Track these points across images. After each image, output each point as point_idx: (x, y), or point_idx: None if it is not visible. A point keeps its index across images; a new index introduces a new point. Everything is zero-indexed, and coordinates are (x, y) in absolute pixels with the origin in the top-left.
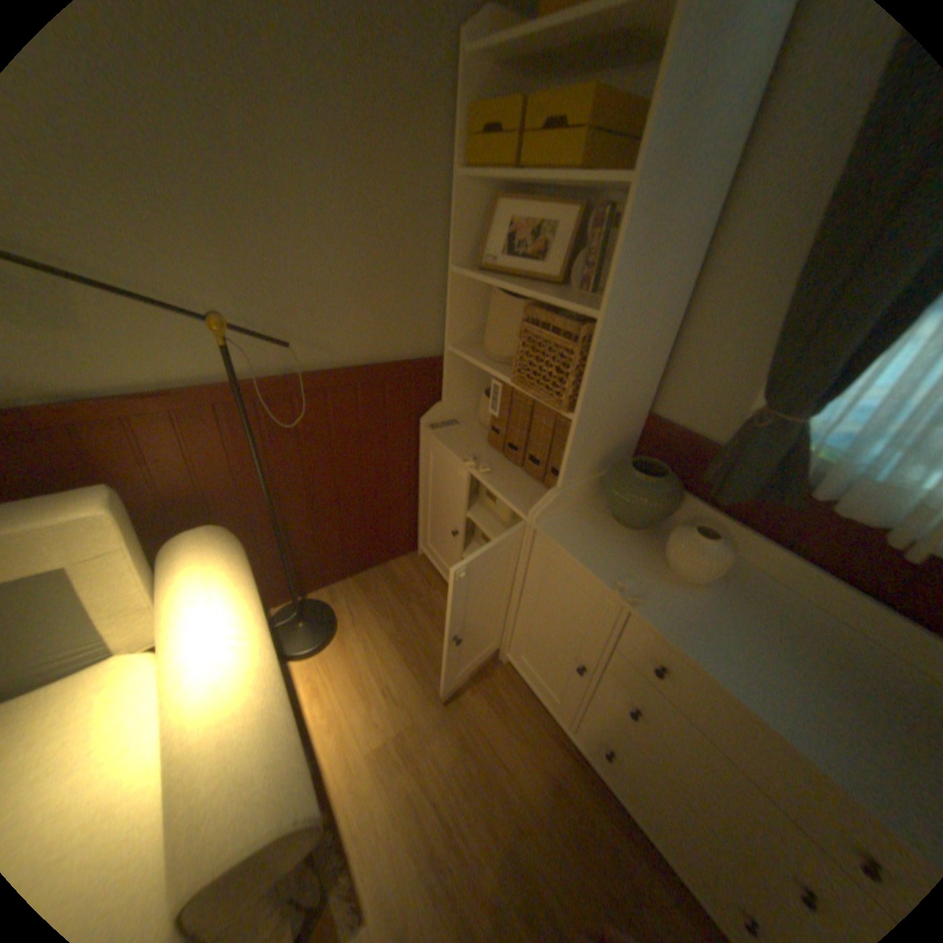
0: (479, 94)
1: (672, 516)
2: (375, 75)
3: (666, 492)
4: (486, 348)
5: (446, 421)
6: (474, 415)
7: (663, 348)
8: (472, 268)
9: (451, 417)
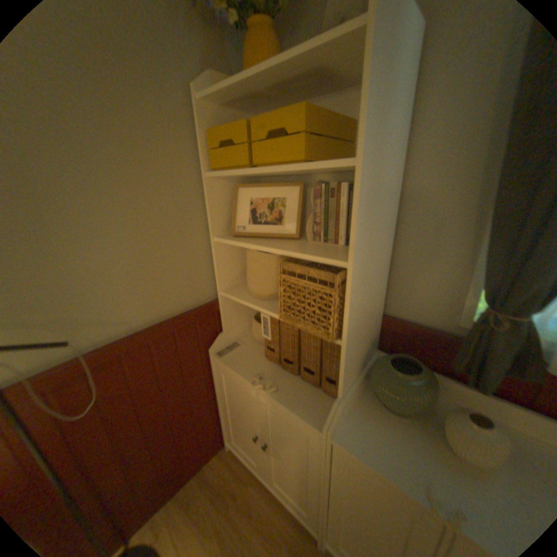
0: (212, 122)
1: (438, 402)
2: (127, 114)
3: (430, 387)
4: (251, 289)
5: (229, 345)
6: (249, 333)
7: (387, 272)
8: (229, 235)
9: (232, 341)
